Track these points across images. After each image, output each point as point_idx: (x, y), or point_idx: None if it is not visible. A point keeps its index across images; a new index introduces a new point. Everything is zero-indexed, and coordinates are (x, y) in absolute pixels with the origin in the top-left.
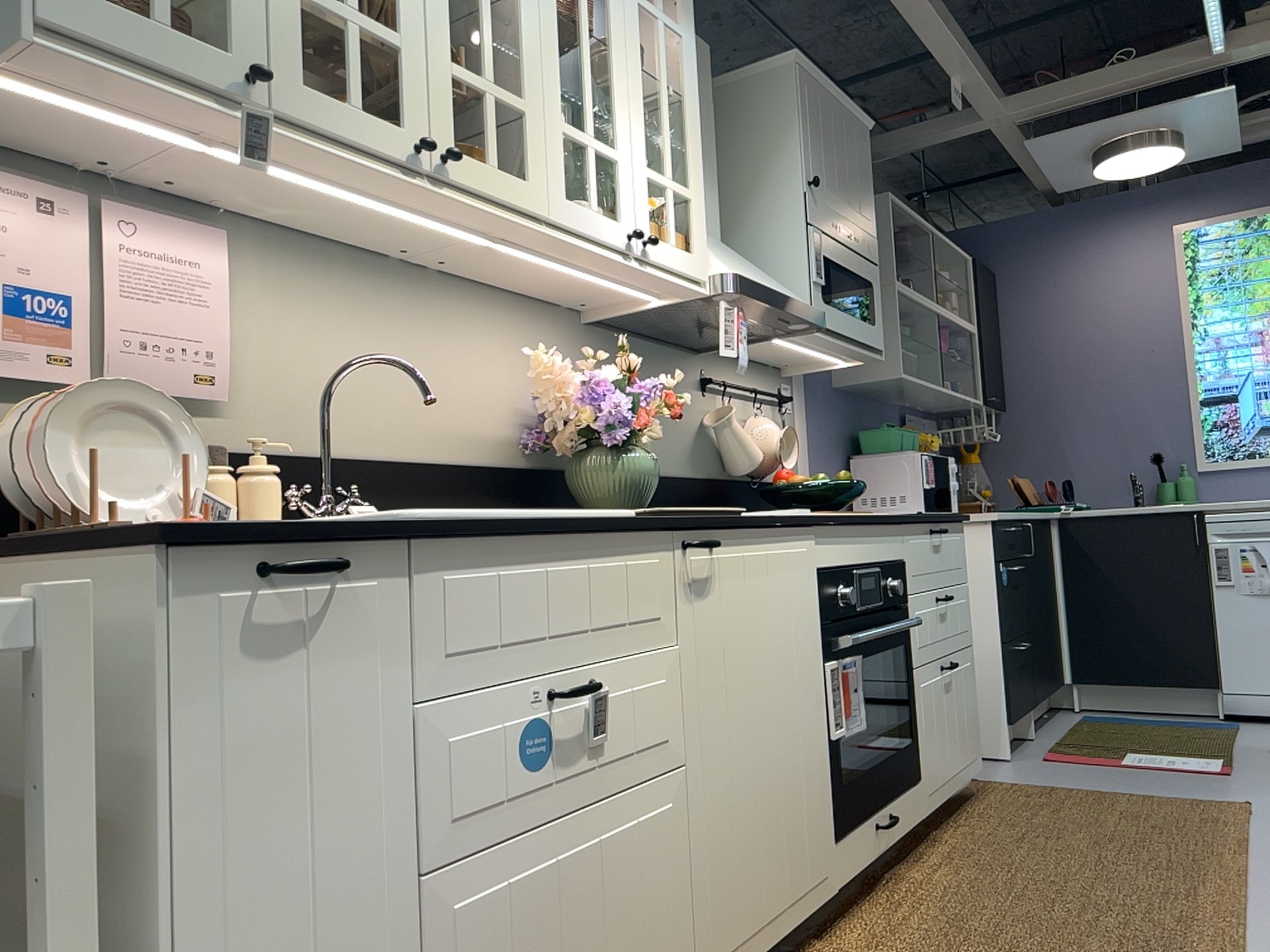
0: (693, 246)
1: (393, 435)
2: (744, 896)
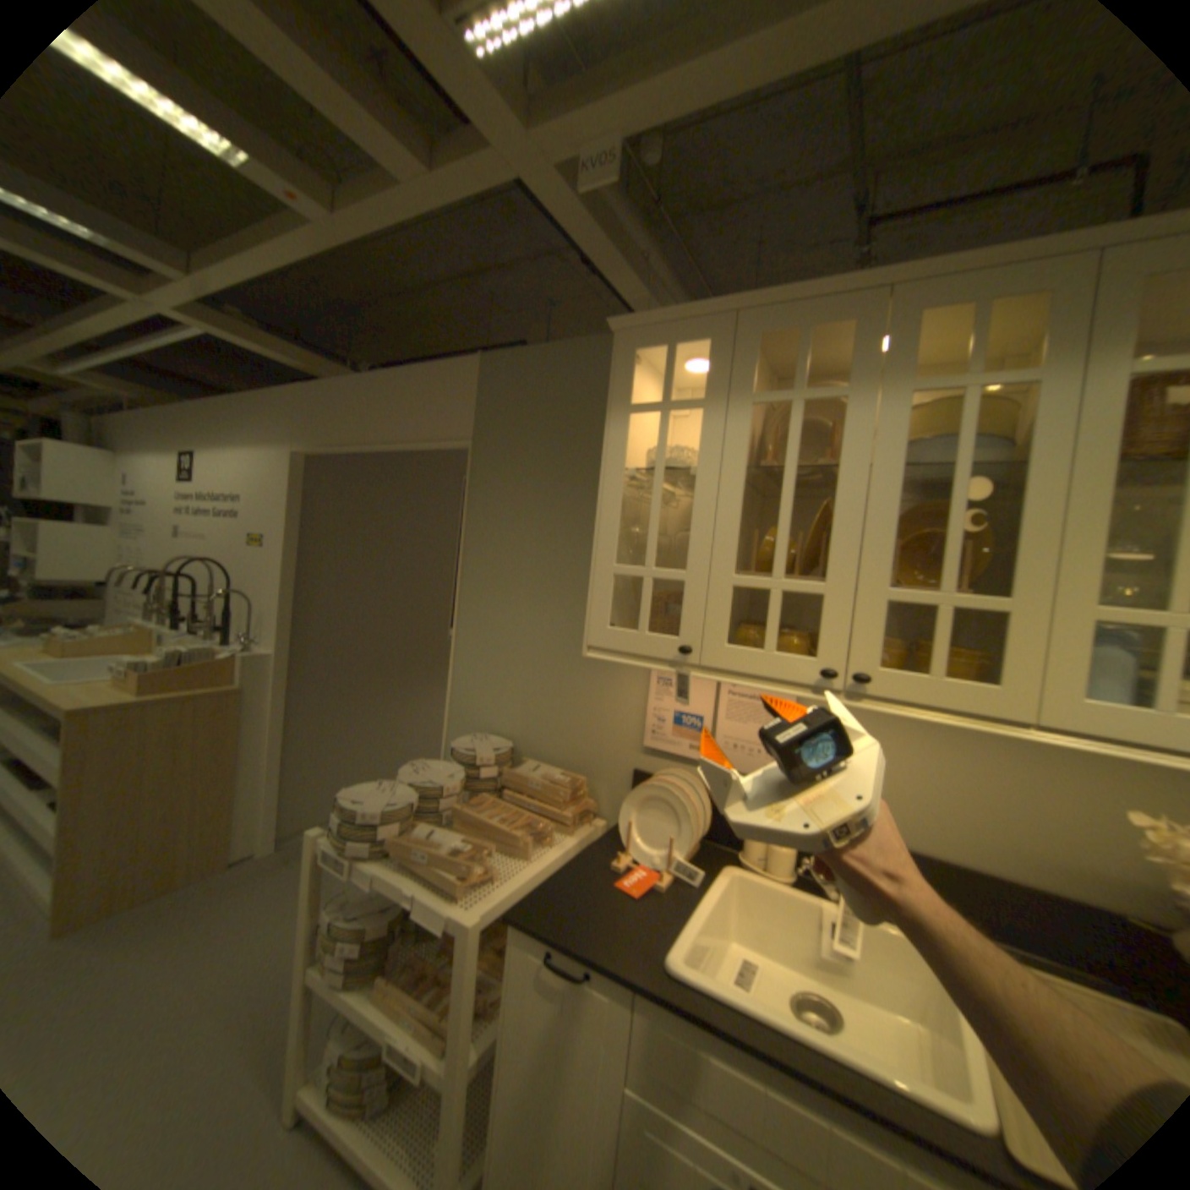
0: None
1: (948, 839)
2: None
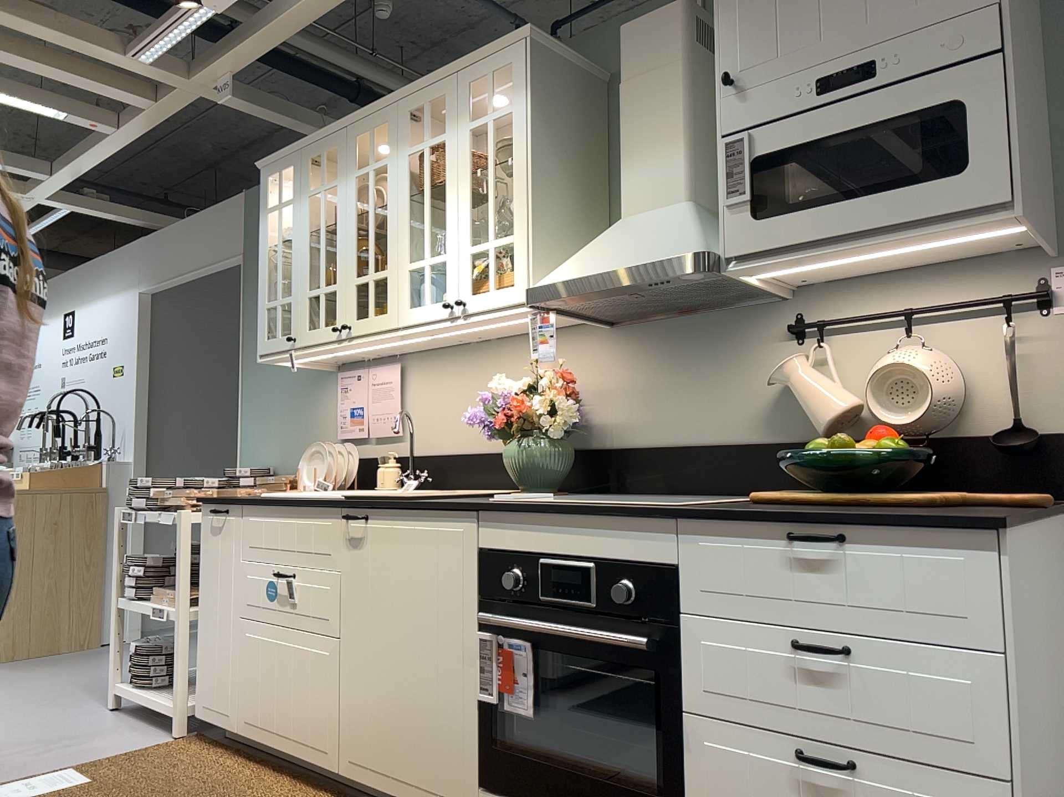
0: (516, 276)
1: (468, 439)
2: (374, 743)
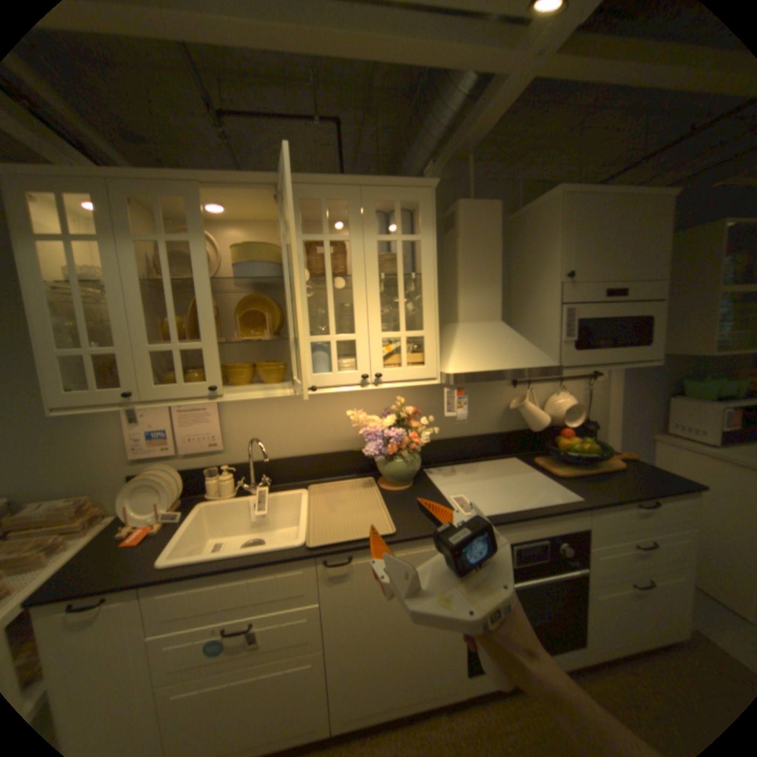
0: (425, 360)
1: (299, 446)
2: (372, 700)
